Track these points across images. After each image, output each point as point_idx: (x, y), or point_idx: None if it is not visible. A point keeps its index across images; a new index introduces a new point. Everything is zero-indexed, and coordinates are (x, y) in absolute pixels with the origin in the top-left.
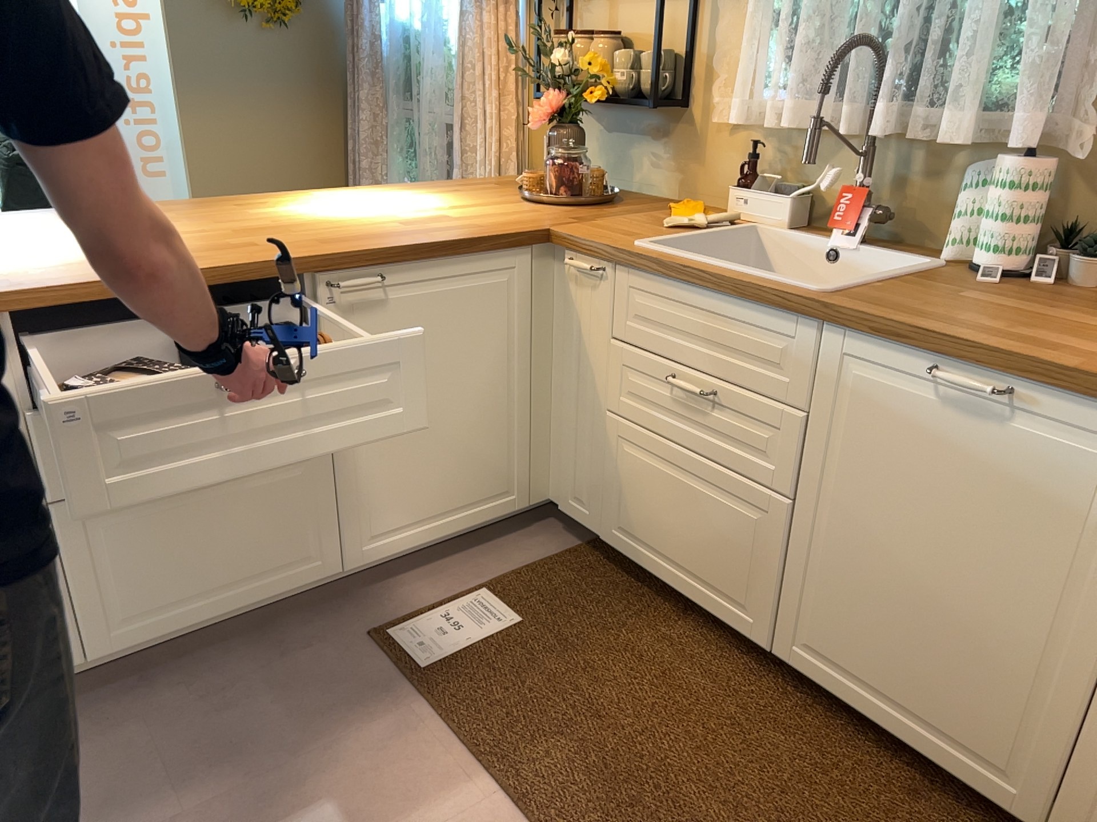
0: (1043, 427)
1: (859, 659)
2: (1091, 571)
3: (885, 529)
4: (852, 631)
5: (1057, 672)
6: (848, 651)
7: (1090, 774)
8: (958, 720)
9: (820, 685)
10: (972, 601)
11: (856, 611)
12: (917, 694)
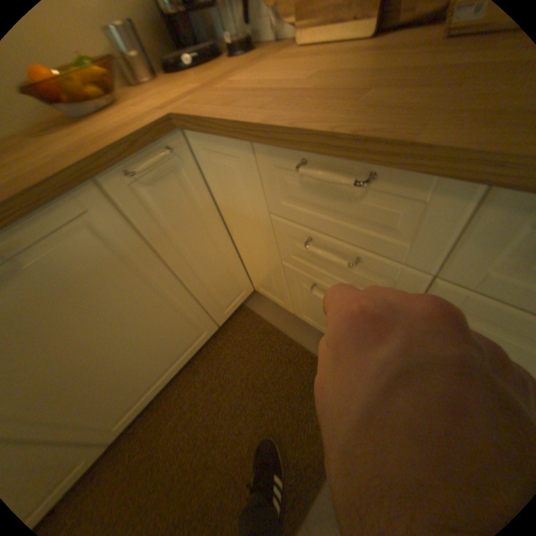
0: (37, 252)
1: (133, 393)
2: (141, 270)
3: (61, 373)
4: (117, 398)
5: (175, 303)
6: (126, 400)
7: (209, 305)
8: (176, 349)
9: (136, 415)
10: (130, 330)
11: (107, 395)
12: (160, 366)
